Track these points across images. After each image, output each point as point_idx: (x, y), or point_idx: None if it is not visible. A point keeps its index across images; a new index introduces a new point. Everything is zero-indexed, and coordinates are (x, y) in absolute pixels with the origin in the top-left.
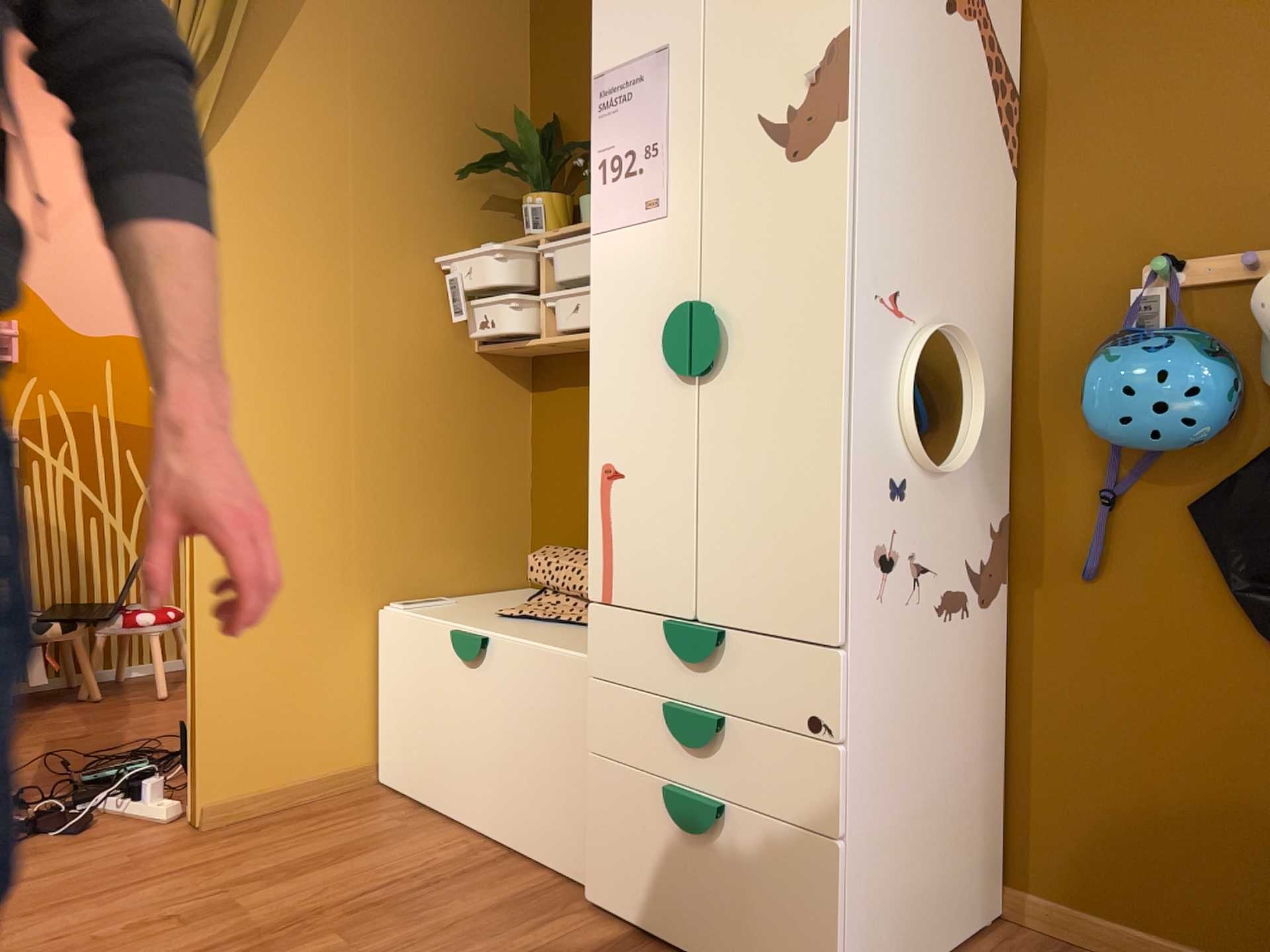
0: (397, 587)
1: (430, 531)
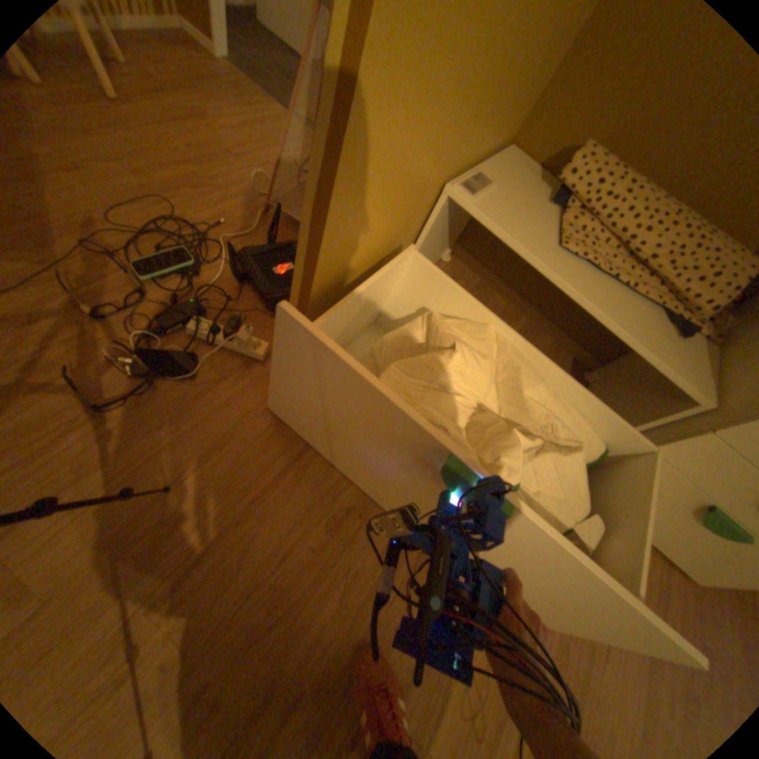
0: (462, 158)
1: (514, 86)
